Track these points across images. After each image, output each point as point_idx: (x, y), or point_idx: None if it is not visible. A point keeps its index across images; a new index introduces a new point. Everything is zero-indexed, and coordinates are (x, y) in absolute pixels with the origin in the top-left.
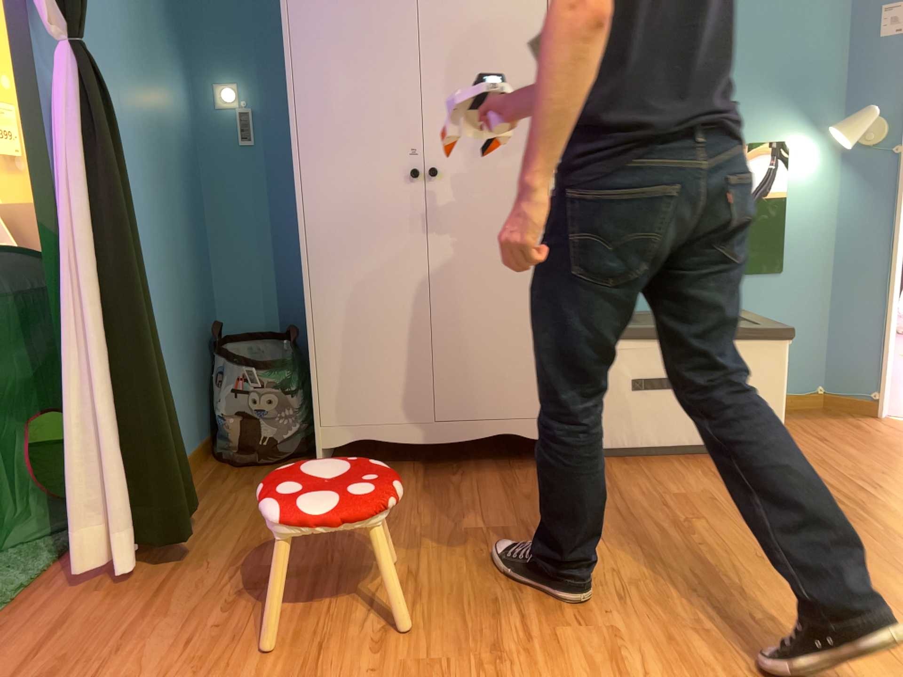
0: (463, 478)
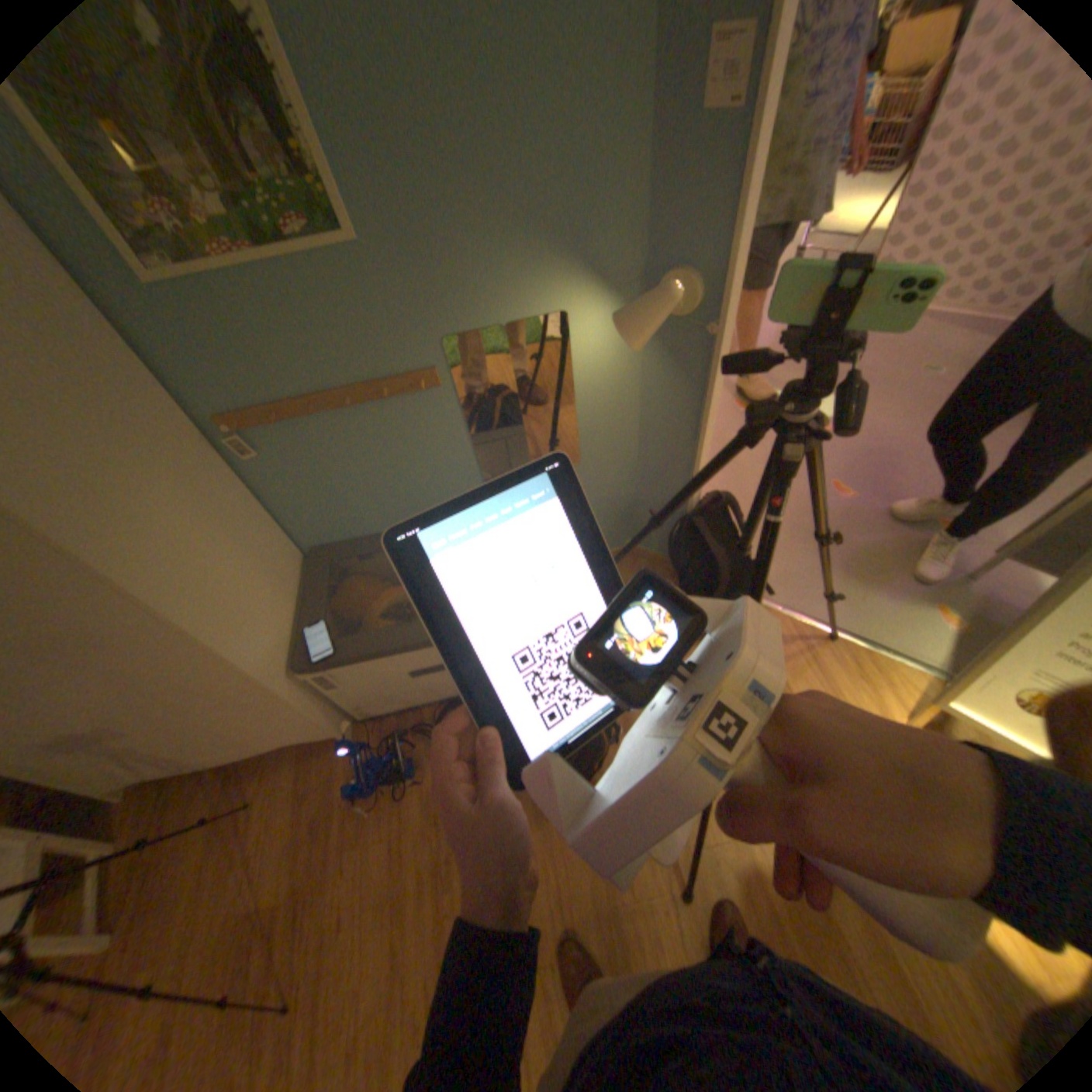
0: (263, 788)
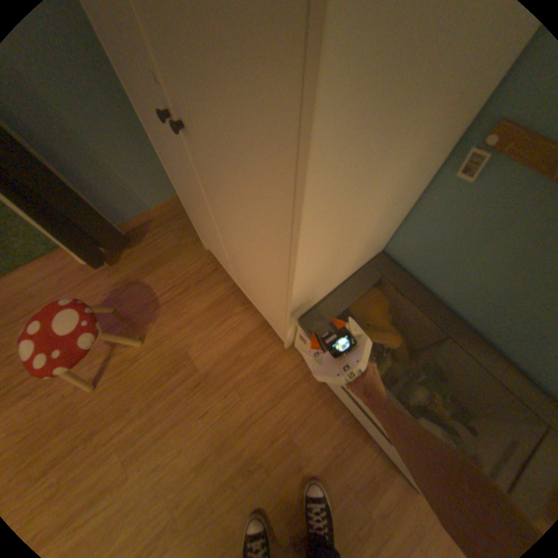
0: (242, 316)
